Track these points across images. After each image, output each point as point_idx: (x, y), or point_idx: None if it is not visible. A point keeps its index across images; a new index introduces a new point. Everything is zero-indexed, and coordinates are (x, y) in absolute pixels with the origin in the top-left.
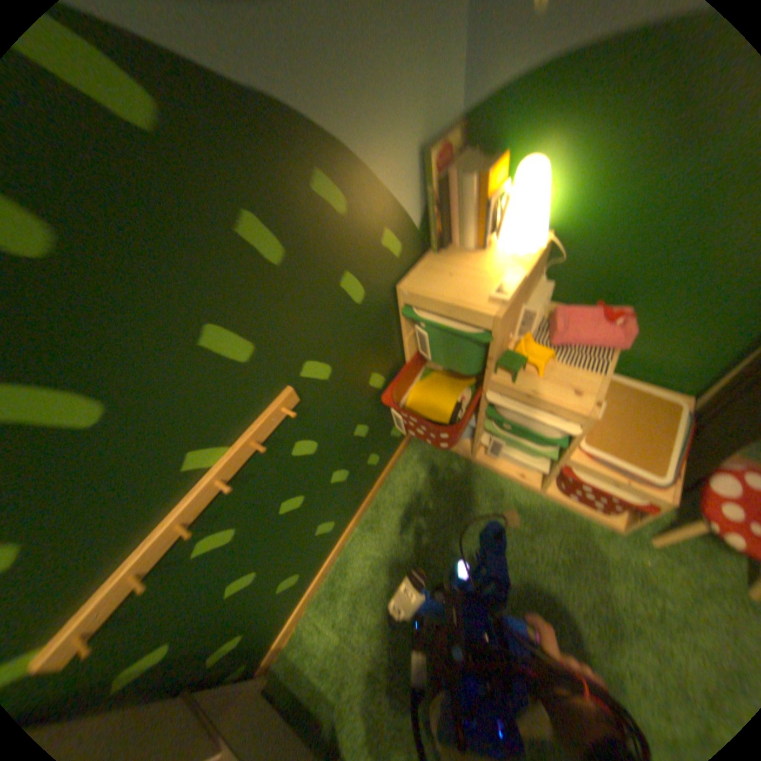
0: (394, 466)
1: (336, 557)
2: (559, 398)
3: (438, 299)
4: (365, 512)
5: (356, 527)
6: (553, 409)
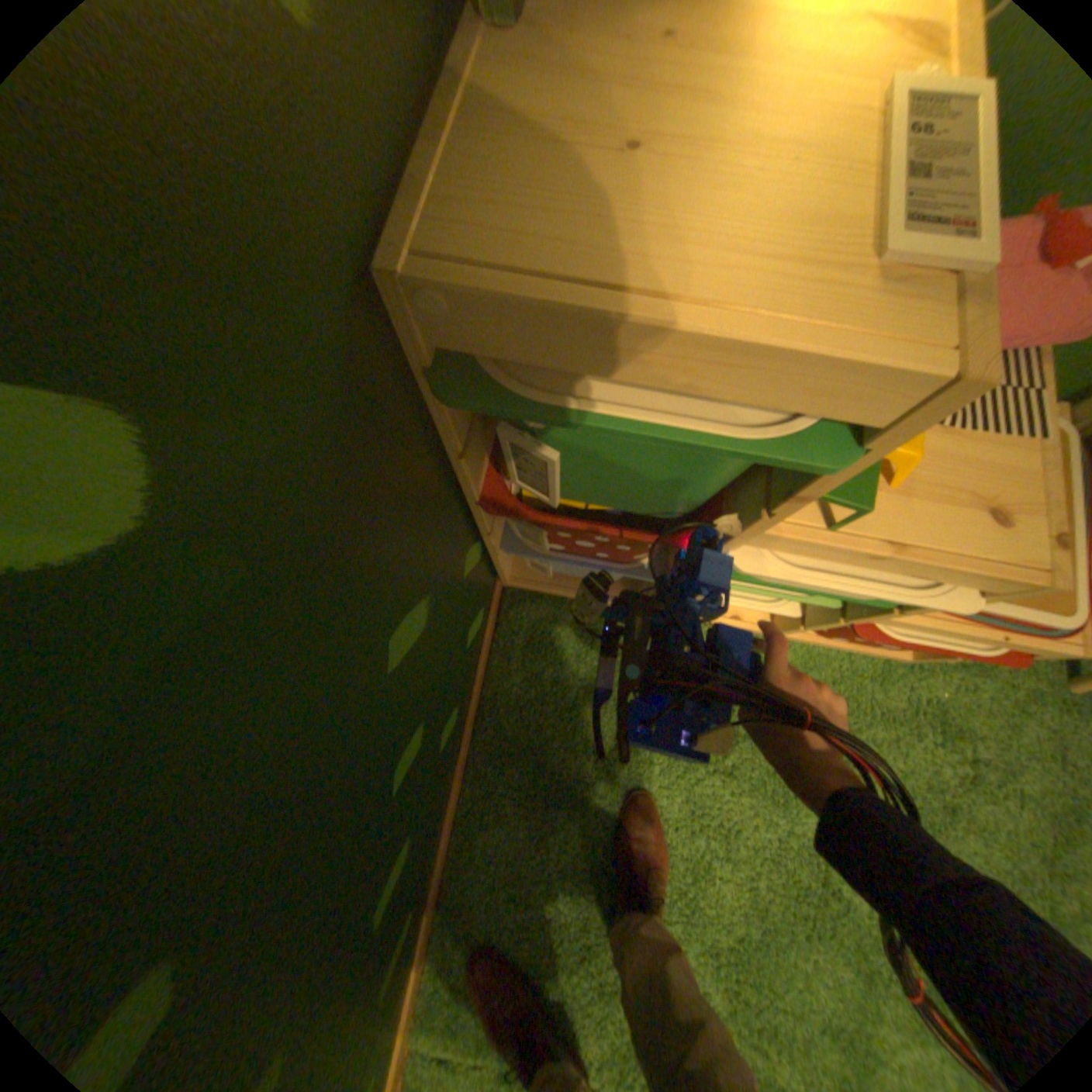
0: (484, 674)
1: (434, 914)
2: (962, 544)
3: (631, 306)
4: (460, 797)
5: (452, 835)
6: (936, 570)
